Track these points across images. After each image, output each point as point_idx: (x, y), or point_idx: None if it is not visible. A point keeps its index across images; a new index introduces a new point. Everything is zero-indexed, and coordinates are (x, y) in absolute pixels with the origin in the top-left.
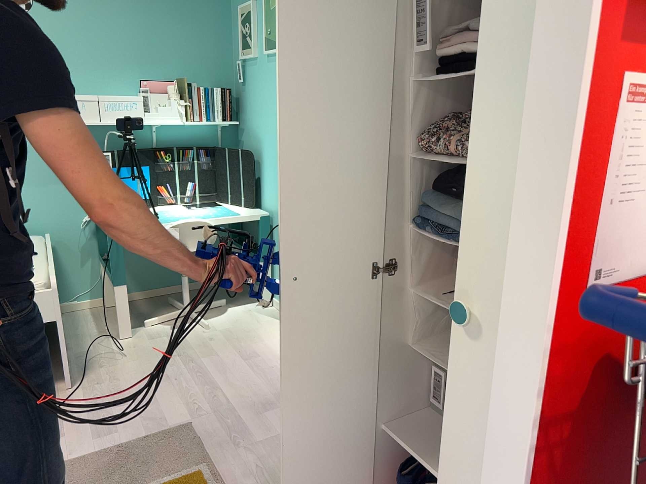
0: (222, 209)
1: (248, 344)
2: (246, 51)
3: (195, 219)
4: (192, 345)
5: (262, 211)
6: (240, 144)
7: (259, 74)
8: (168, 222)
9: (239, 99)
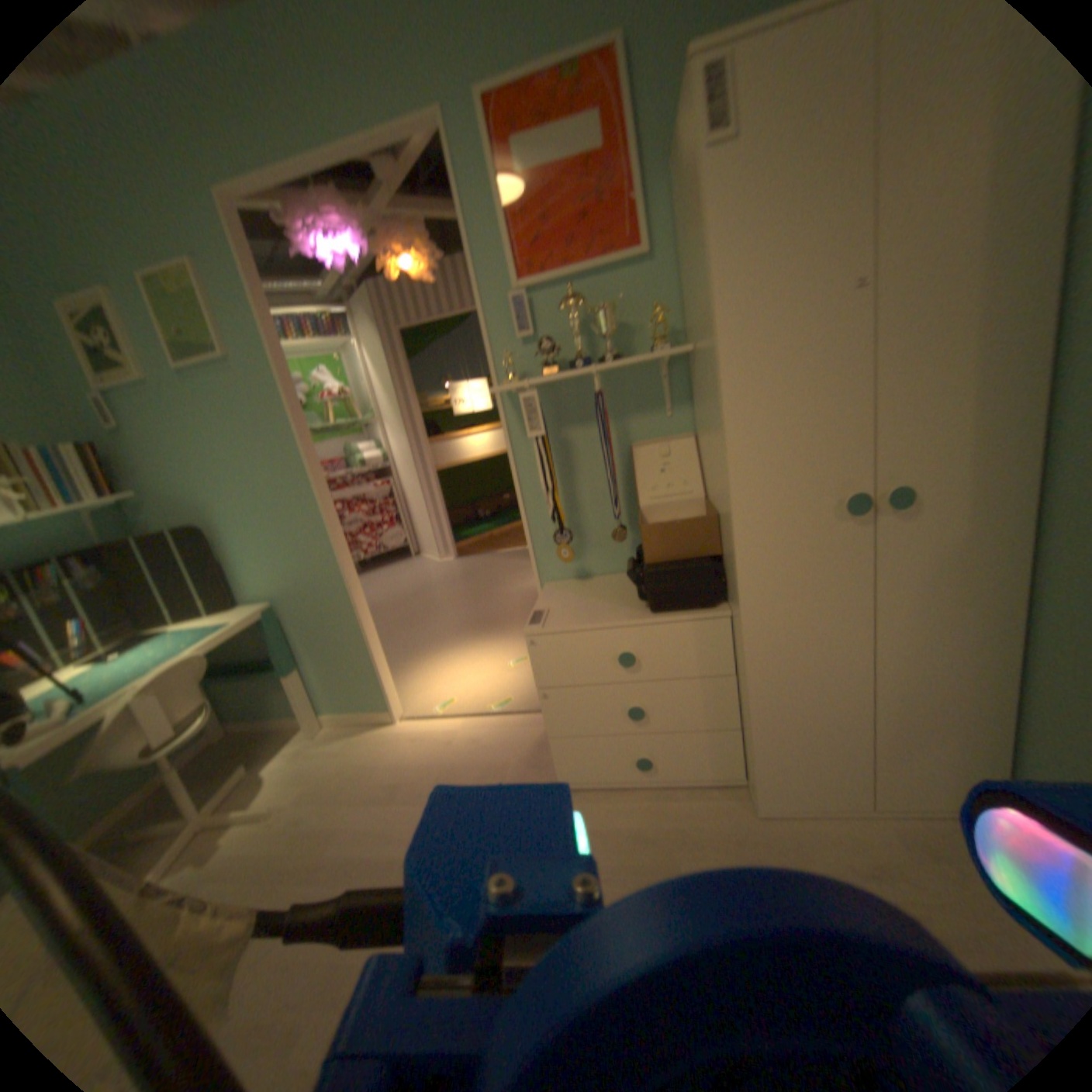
0: (174, 630)
1: (362, 782)
2: (110, 369)
3: (164, 660)
4: (278, 850)
5: (256, 603)
6: (140, 525)
7: (162, 402)
8: (116, 689)
9: (109, 456)
